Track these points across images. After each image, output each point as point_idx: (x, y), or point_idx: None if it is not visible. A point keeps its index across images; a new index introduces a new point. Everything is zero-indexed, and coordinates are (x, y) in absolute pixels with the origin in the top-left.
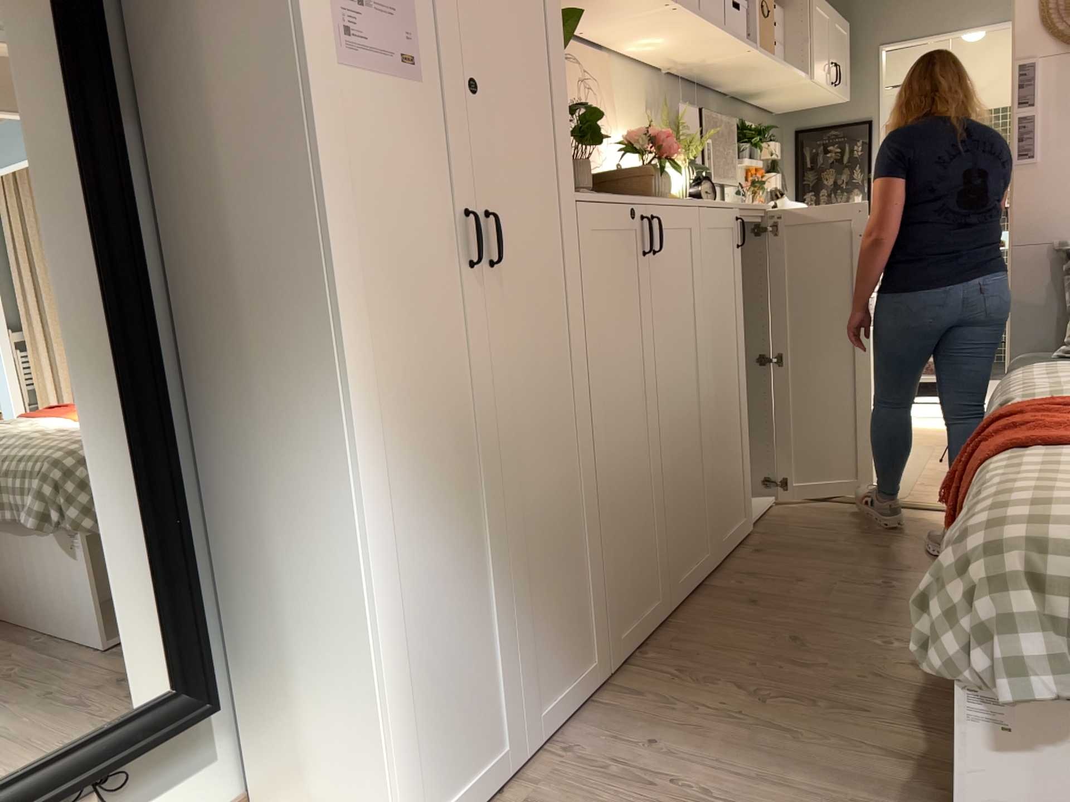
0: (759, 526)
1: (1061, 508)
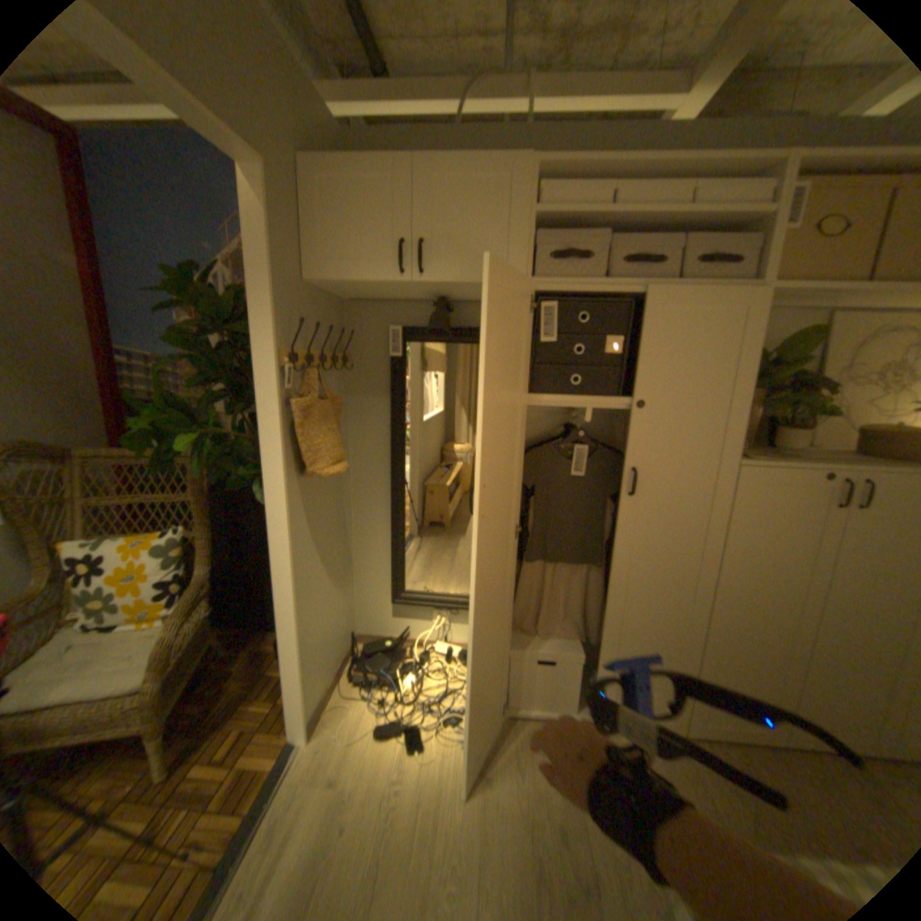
0: None
1: None
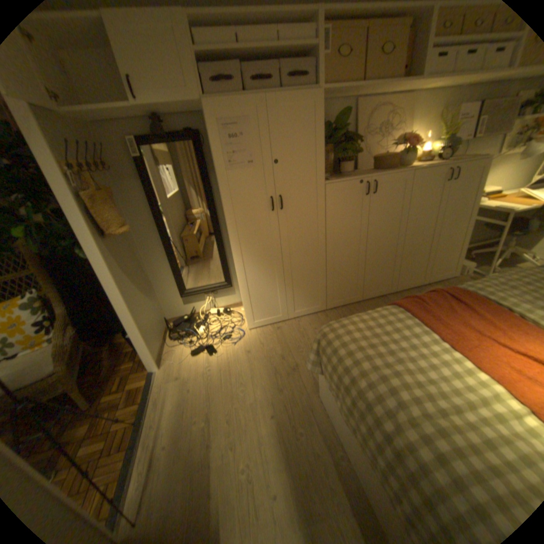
0: (433, 284)
1: (346, 328)
